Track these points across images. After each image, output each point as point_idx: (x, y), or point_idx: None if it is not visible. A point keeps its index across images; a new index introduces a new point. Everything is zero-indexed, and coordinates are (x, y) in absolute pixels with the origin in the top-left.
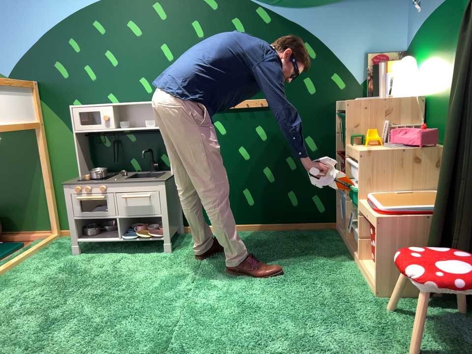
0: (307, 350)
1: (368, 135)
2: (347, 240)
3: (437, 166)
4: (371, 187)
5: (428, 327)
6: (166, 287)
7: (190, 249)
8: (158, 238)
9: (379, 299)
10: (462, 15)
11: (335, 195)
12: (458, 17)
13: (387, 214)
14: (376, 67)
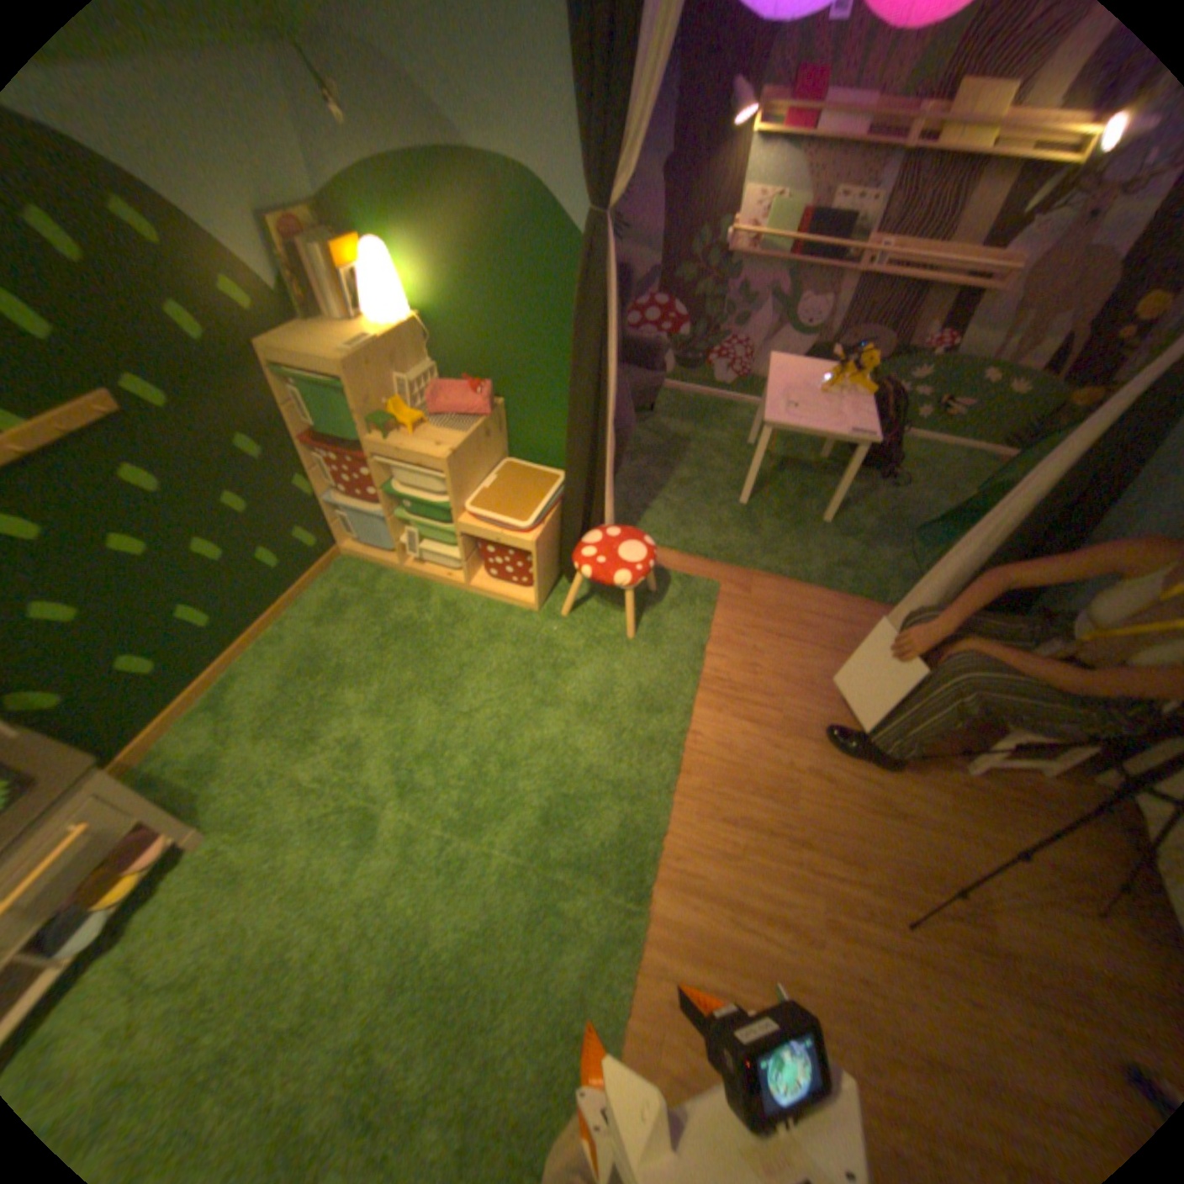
0: (594, 714)
1: (395, 413)
2: (407, 566)
3: (501, 431)
4: (464, 498)
5: (600, 605)
6: (356, 859)
7: (217, 793)
8: (162, 852)
9: (542, 612)
10: (495, 203)
11: (322, 510)
12: (484, 202)
13: (534, 530)
14: (295, 249)
